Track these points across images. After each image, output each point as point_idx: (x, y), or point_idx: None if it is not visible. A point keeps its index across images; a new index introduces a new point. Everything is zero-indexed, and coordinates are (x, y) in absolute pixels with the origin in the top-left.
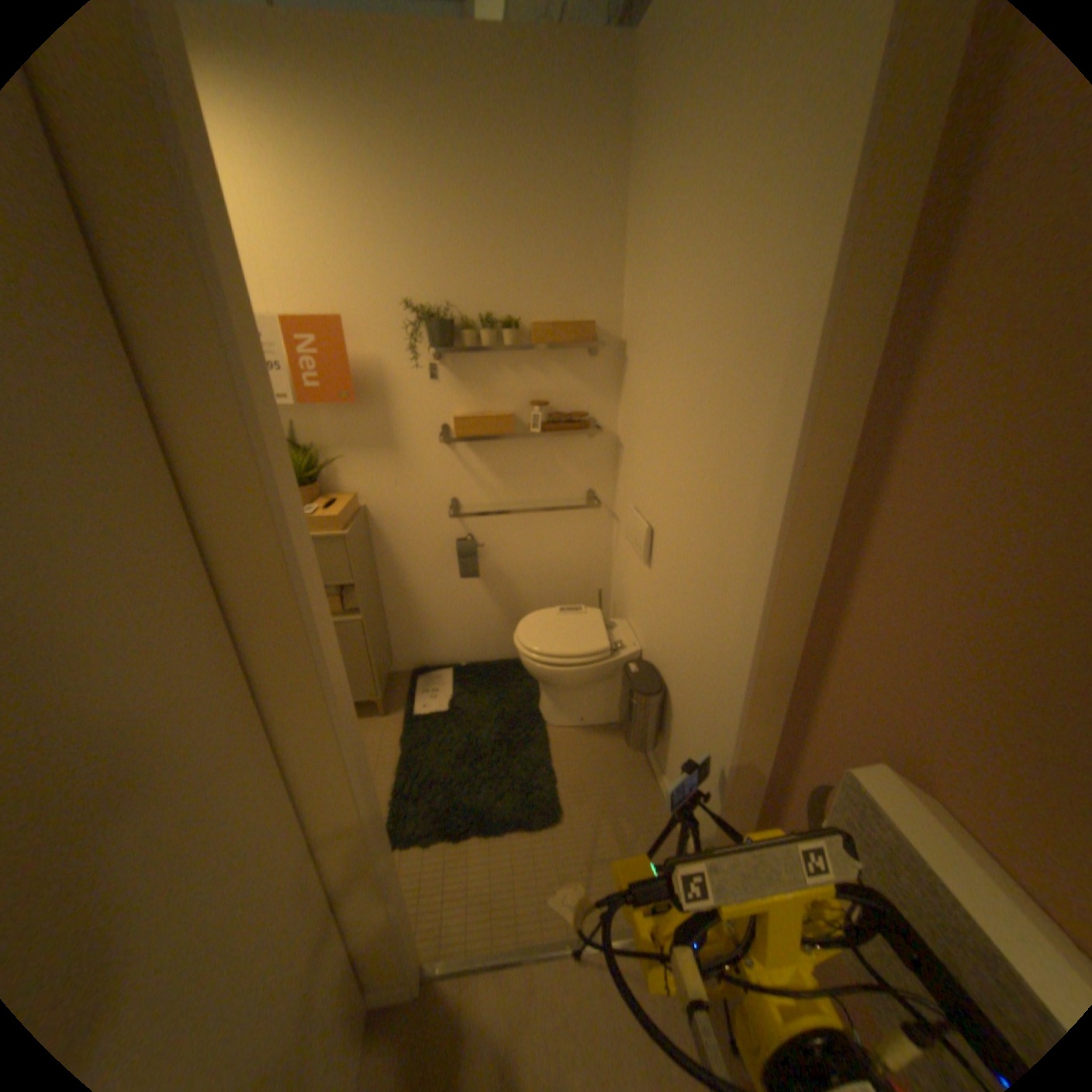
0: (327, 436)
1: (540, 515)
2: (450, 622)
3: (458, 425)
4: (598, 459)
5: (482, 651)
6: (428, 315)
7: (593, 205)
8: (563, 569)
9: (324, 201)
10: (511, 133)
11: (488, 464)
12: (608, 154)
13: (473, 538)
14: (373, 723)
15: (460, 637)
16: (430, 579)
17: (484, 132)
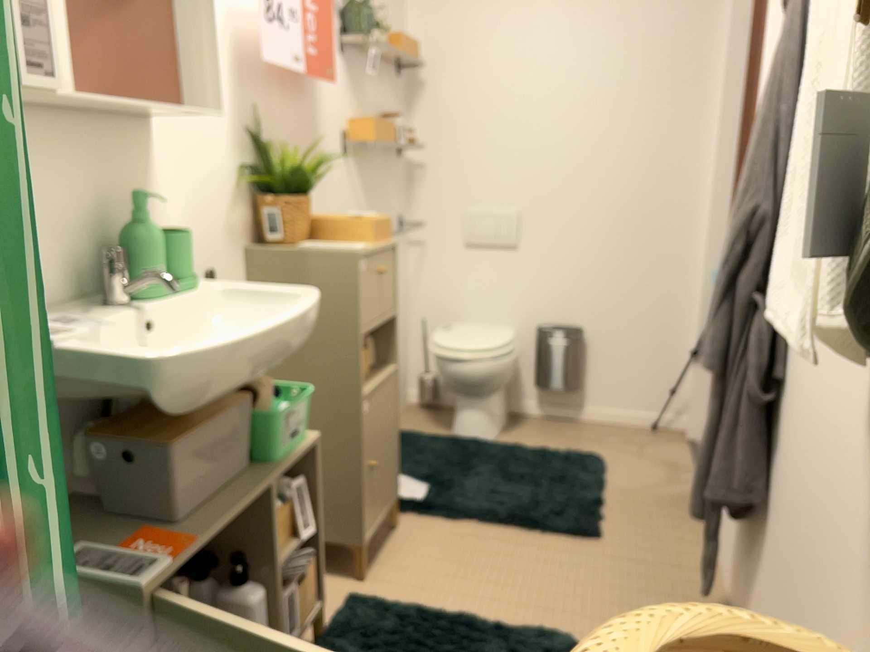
0: (278, 132)
1: None
2: None
3: (376, 127)
4: (402, 180)
5: None
6: (354, 1)
7: None
8: None
9: None
10: None
11: (363, 182)
12: None
13: None
14: (401, 536)
15: None
16: None
17: None
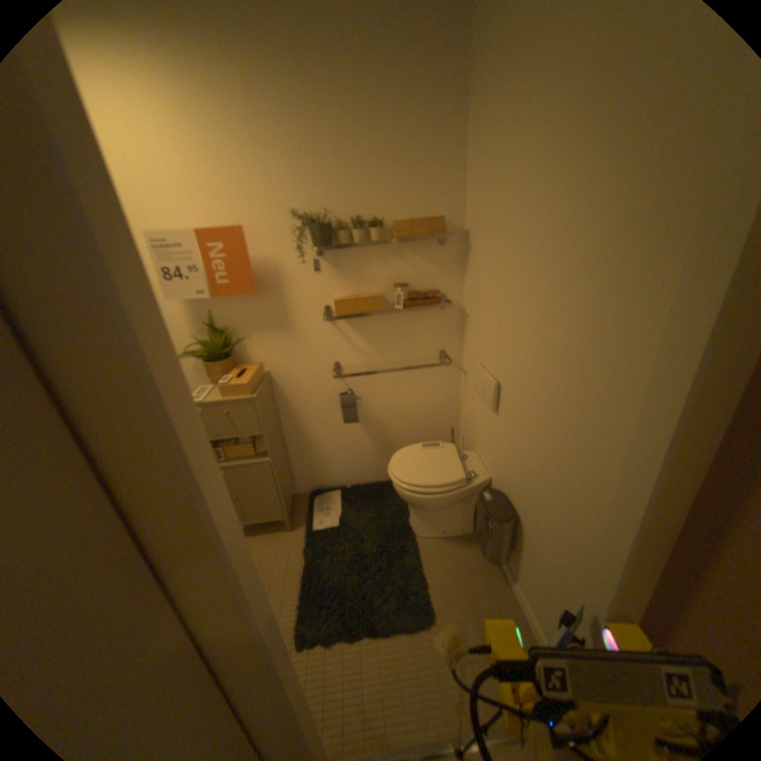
0: (236, 320)
1: (403, 371)
2: (337, 454)
3: (337, 305)
4: (448, 325)
5: (362, 475)
6: (309, 219)
7: (439, 119)
8: (422, 411)
9: (223, 133)
10: (370, 63)
11: (361, 334)
12: (450, 75)
13: (351, 391)
14: (282, 536)
15: (344, 466)
16: (320, 424)
17: (348, 65)
